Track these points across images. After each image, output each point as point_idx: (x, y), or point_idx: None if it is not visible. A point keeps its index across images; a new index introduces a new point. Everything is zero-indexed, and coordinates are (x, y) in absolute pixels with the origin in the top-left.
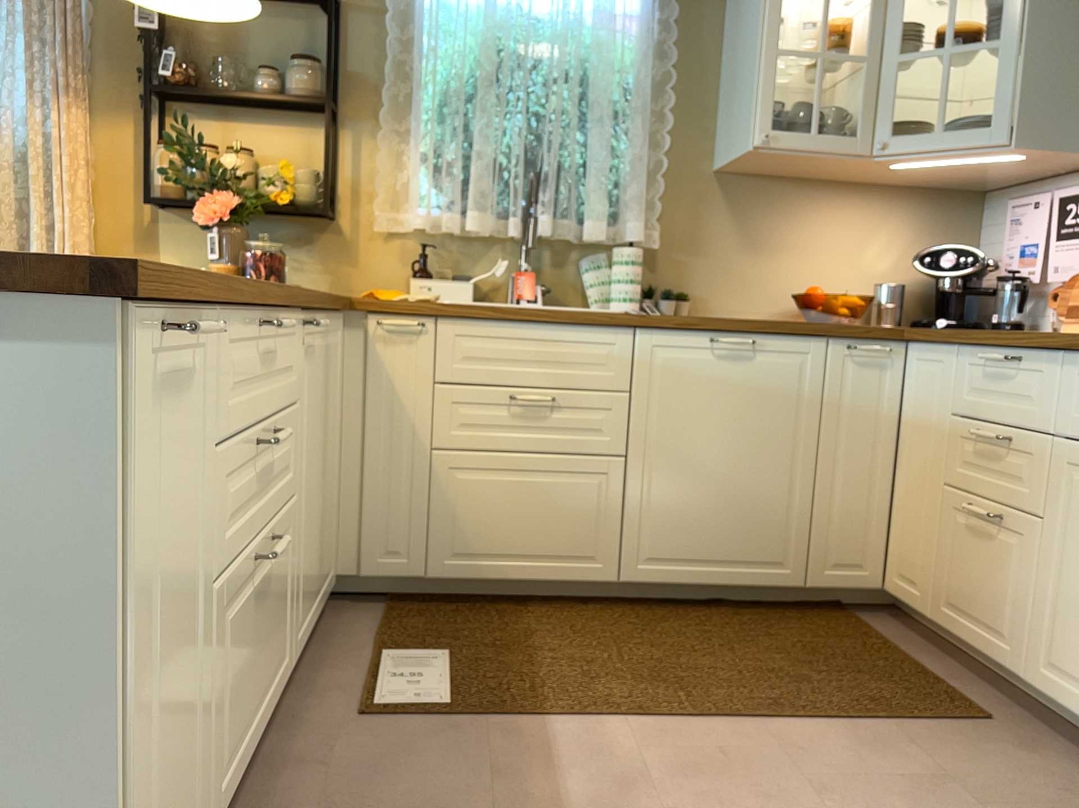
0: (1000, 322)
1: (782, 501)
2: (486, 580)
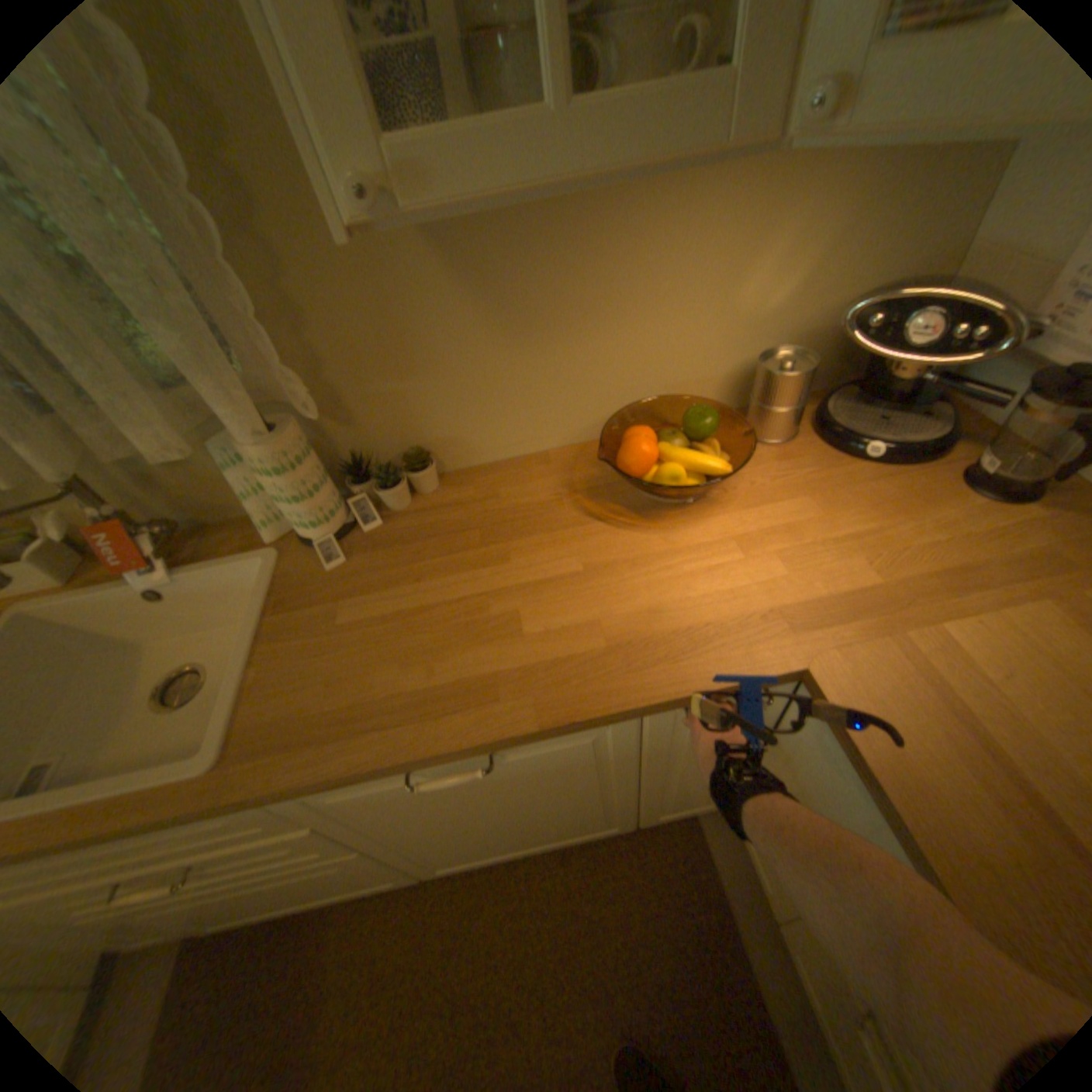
0: (995, 475)
1: (592, 815)
2: (265, 920)
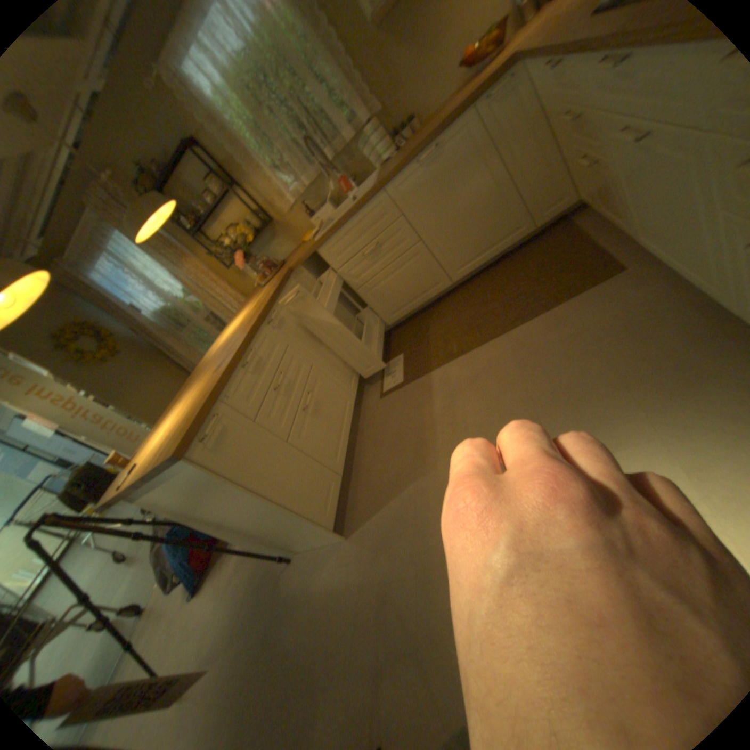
0: None
1: (500, 203)
2: (407, 314)
